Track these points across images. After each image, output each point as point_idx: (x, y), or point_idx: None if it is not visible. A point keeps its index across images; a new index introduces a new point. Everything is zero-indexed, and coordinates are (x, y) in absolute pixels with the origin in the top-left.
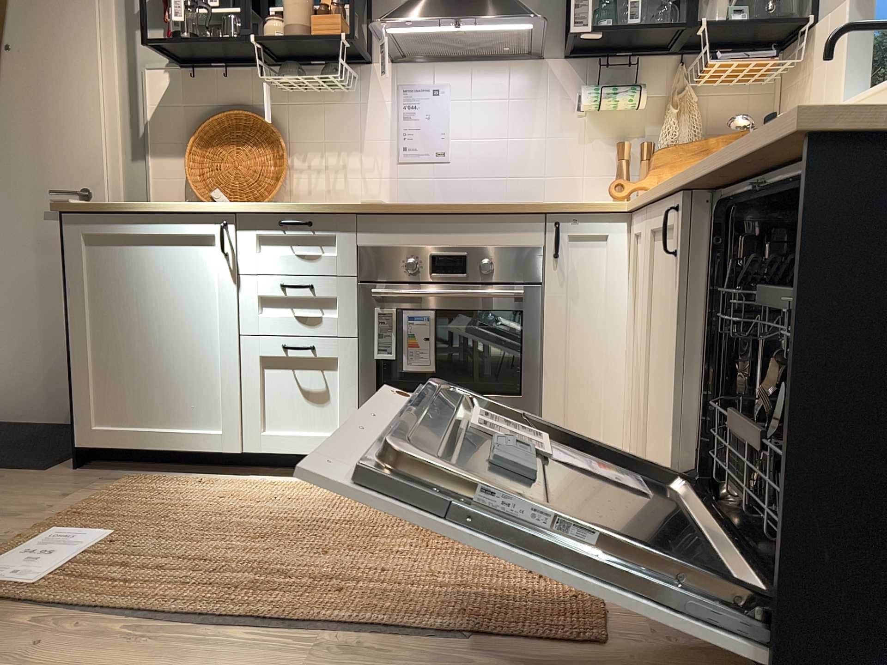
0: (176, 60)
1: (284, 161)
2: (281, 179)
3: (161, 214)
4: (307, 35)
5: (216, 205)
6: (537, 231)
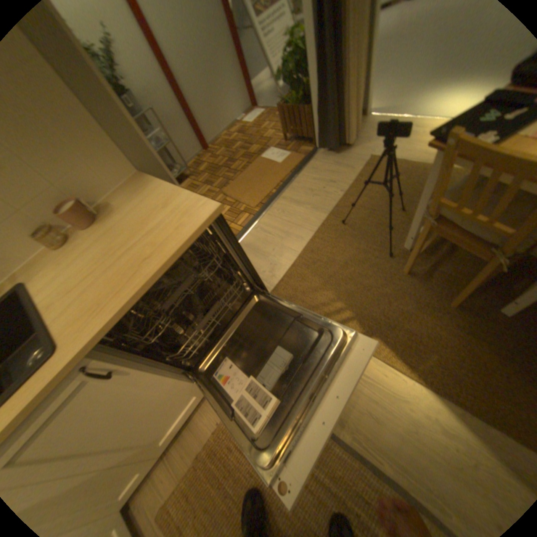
0: None
1: None
2: None
3: None
4: None
5: None
6: None
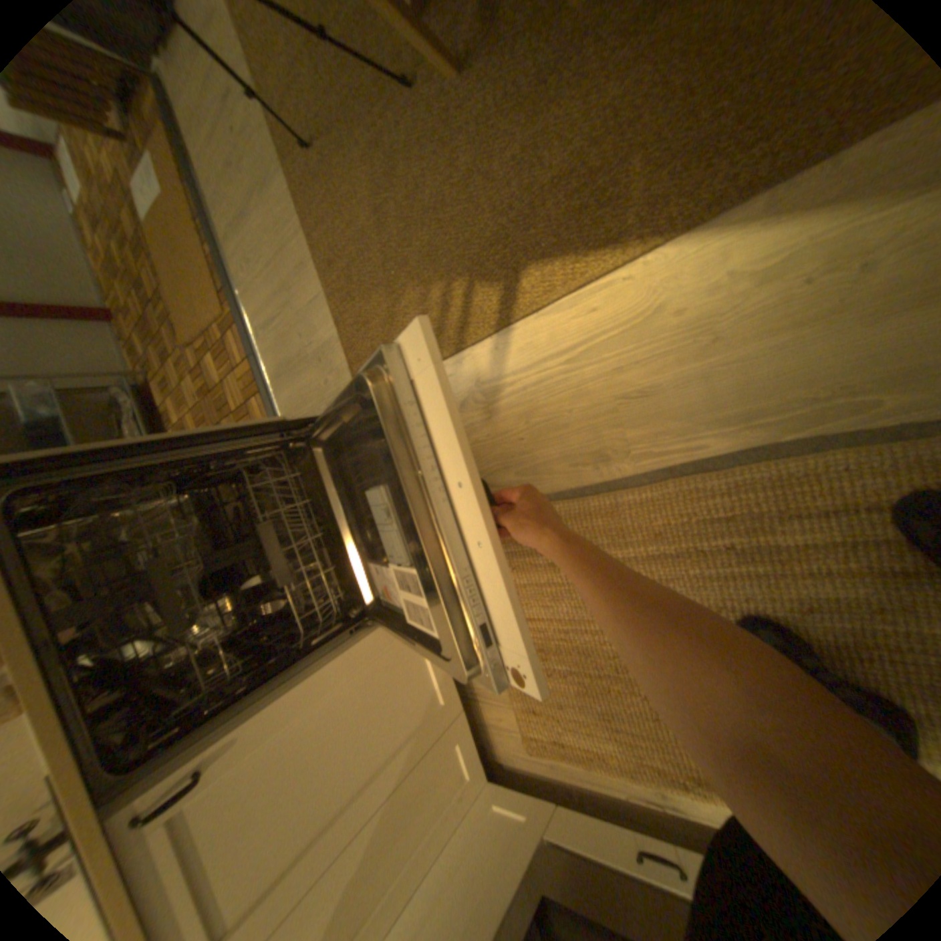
0: None
1: None
2: None
3: None
4: None
5: None
6: None
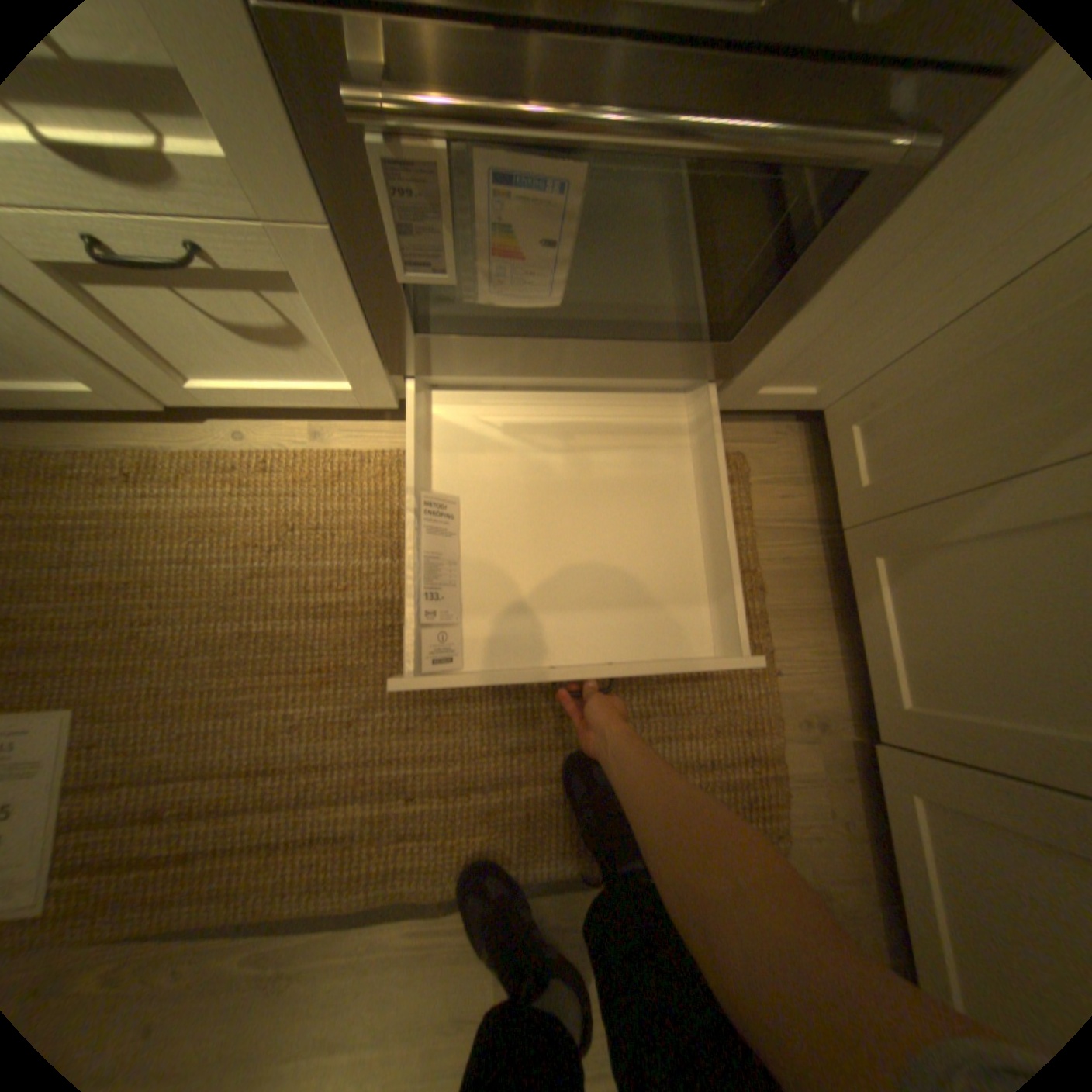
0: None
1: None
2: None
3: None
4: None
5: None
6: None
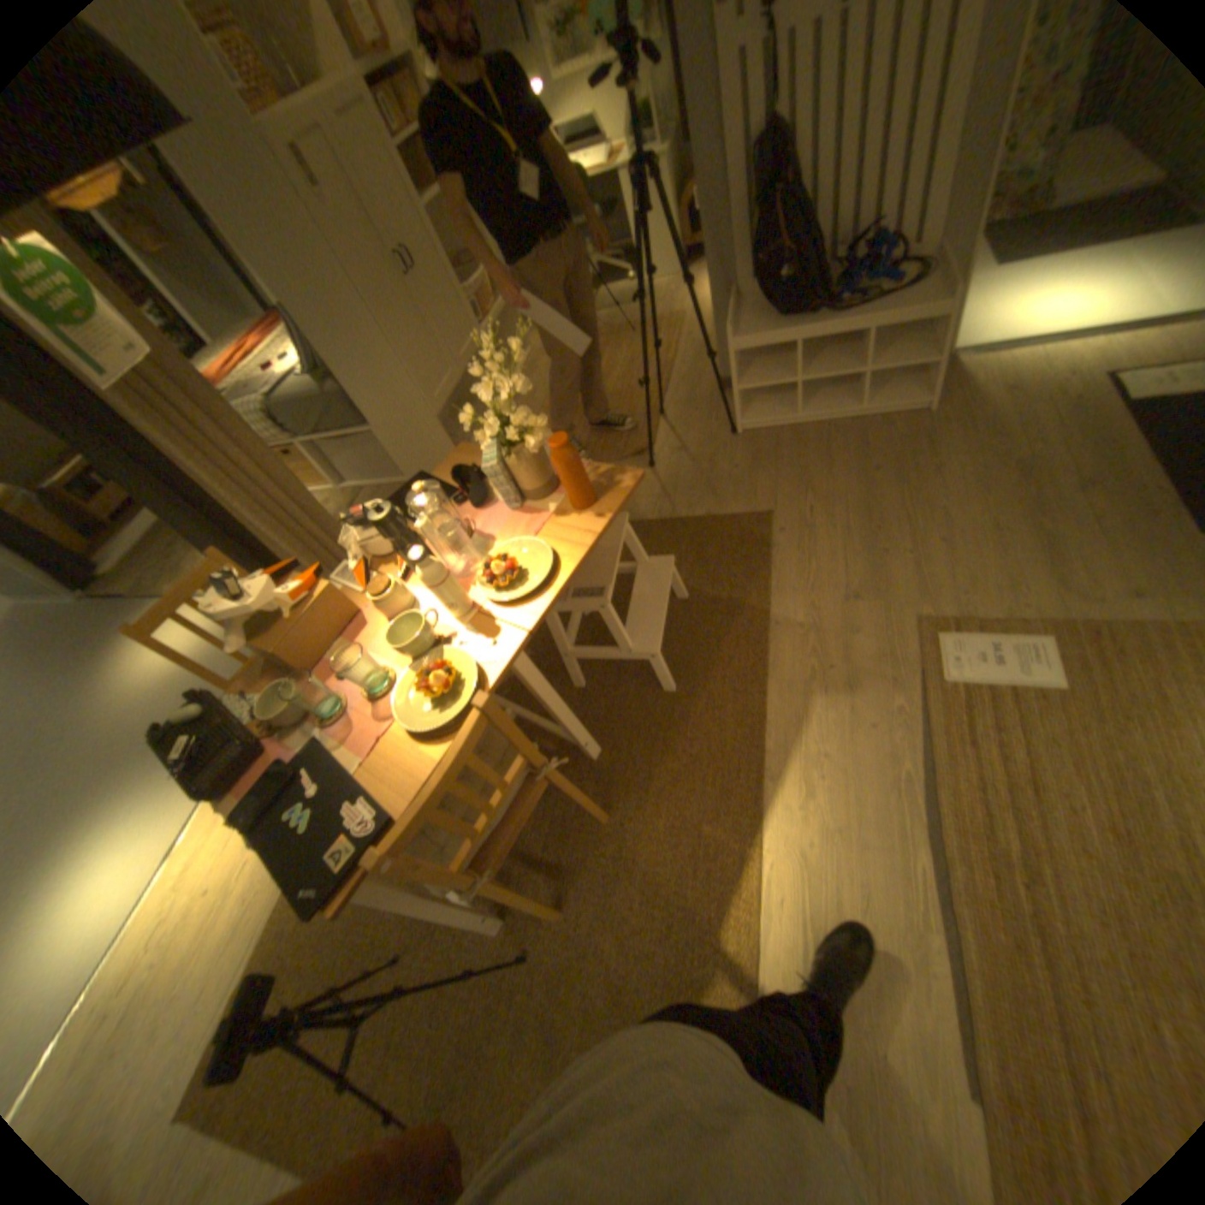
0: None
1: None
2: None
3: None
4: None
5: None
6: None
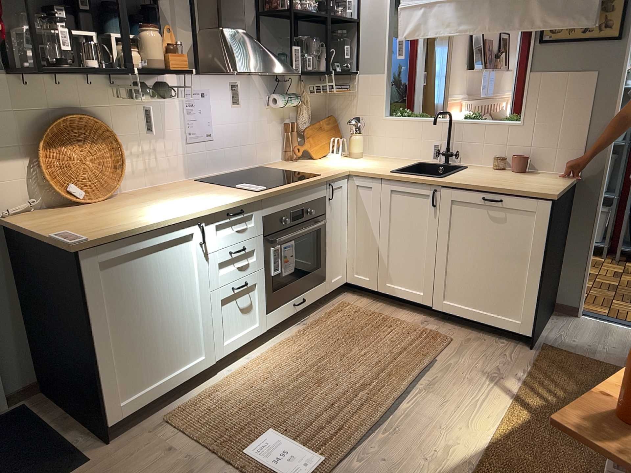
0: (14, 70)
1: (124, 154)
2: (126, 168)
3: (156, 229)
4: (166, 67)
5: (192, 212)
6: (324, 189)
